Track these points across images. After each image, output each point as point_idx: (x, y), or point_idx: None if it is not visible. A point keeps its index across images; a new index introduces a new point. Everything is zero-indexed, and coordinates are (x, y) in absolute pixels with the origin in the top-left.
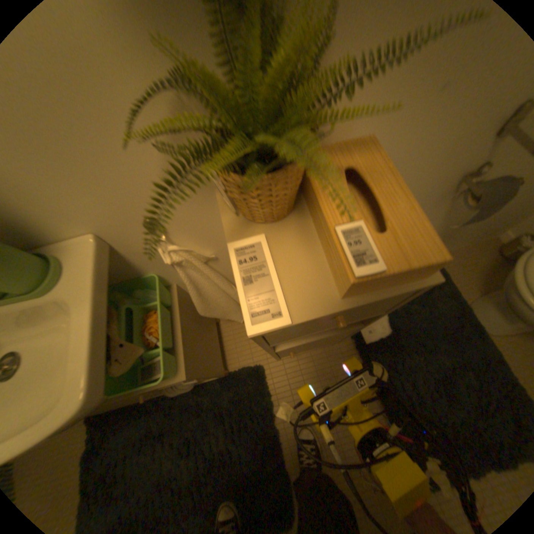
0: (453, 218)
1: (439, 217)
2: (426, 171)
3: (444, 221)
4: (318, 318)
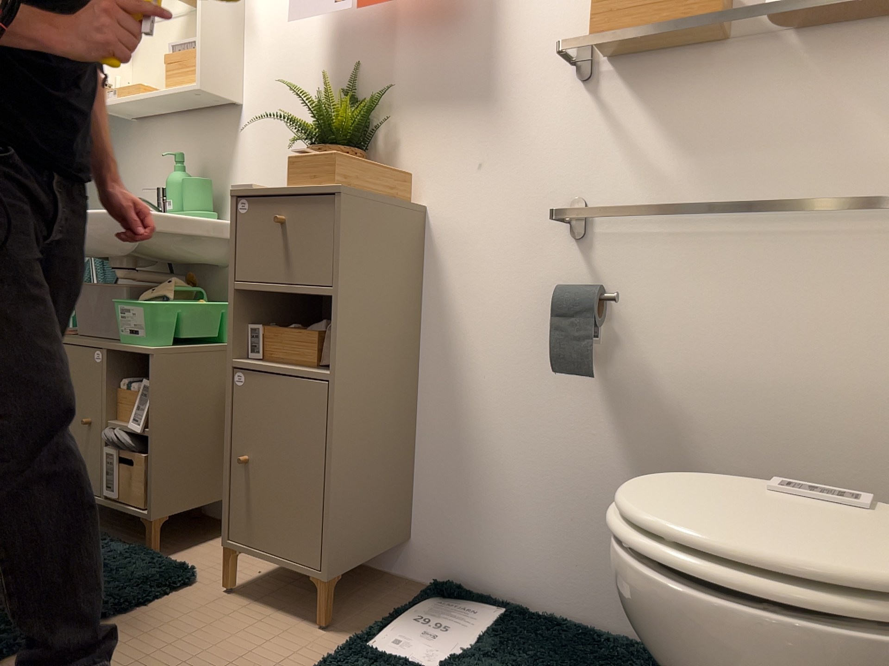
0: (637, 436)
1: (595, 408)
2: (510, 266)
3: (618, 433)
4: (270, 193)
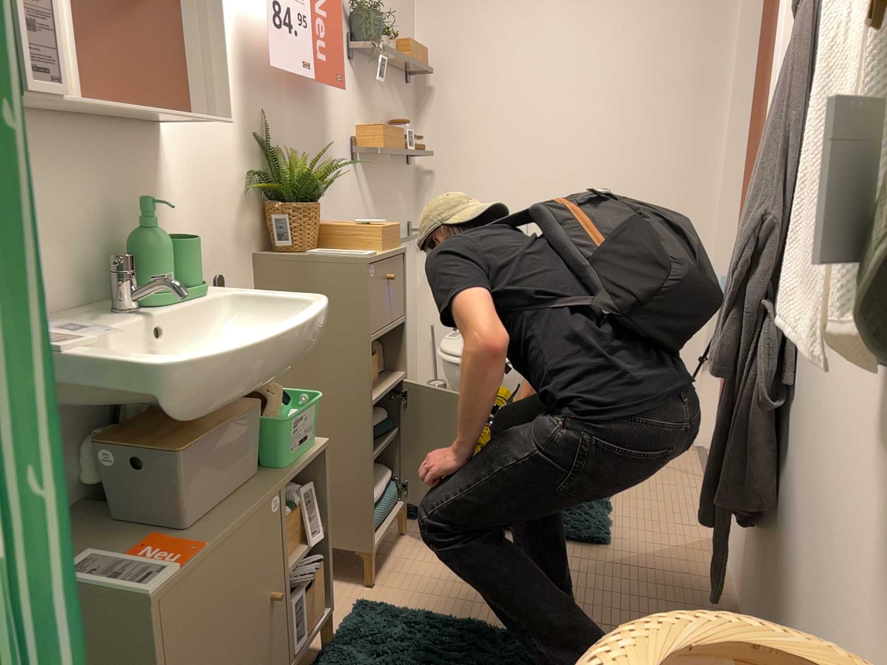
0: None
1: None
2: None
3: None
4: (383, 256)
